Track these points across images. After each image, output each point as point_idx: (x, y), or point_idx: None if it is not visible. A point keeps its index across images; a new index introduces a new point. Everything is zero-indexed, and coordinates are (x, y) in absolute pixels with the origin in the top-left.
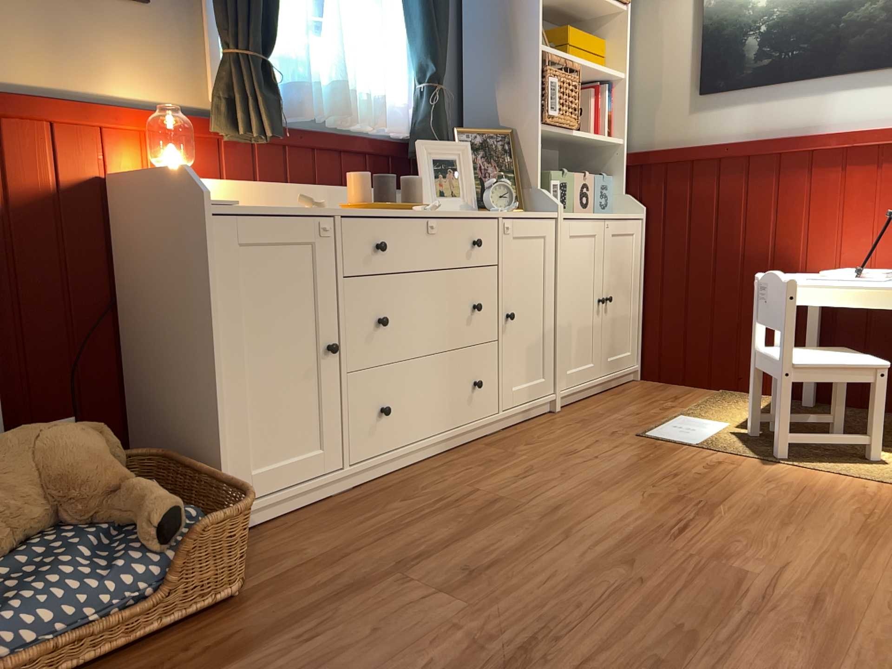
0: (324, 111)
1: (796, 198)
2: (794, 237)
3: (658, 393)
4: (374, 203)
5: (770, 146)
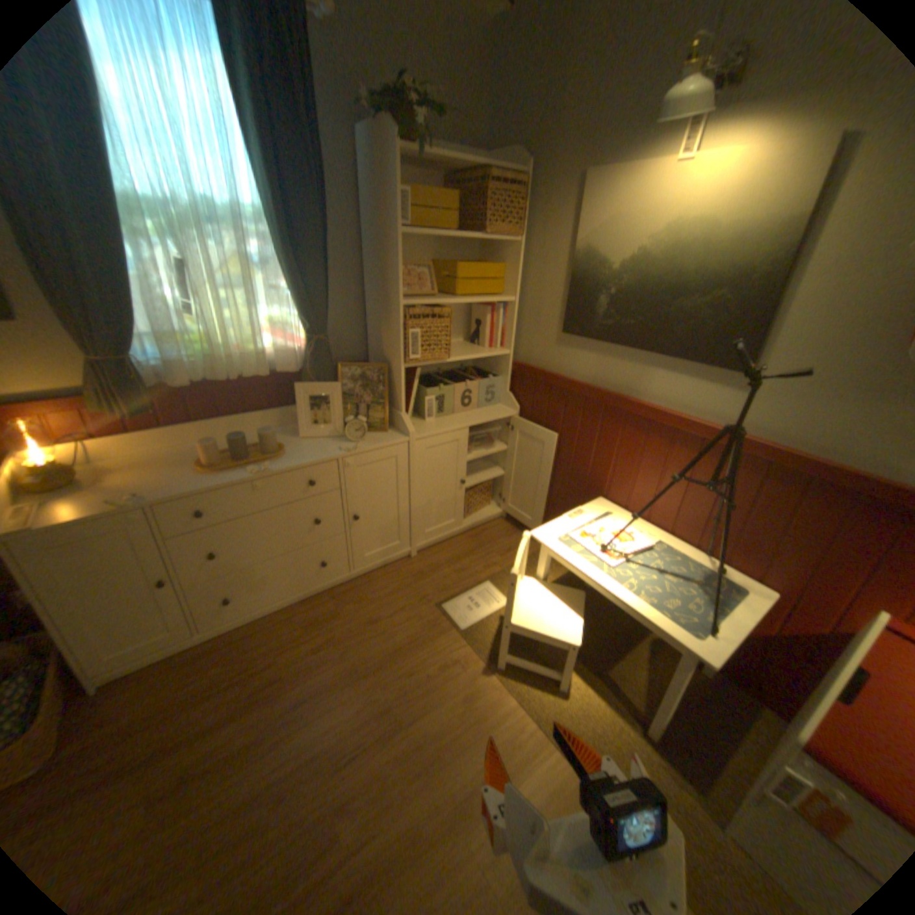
0: (208, 371)
1: (612, 443)
2: (605, 472)
3: (501, 541)
4: (211, 470)
5: (600, 397)
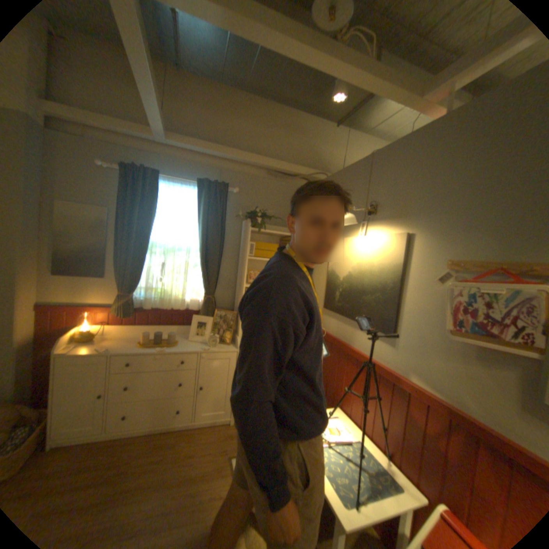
0: (160, 305)
1: (343, 372)
2: (340, 390)
3: None
4: (142, 346)
5: (337, 343)
